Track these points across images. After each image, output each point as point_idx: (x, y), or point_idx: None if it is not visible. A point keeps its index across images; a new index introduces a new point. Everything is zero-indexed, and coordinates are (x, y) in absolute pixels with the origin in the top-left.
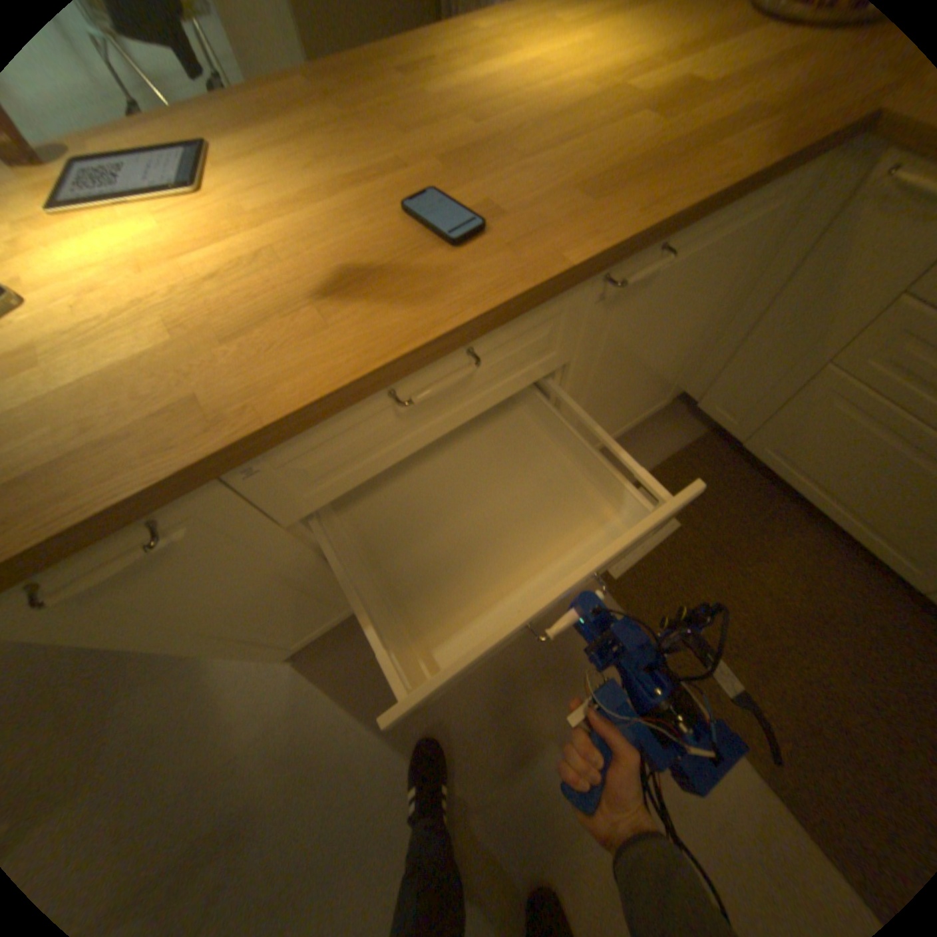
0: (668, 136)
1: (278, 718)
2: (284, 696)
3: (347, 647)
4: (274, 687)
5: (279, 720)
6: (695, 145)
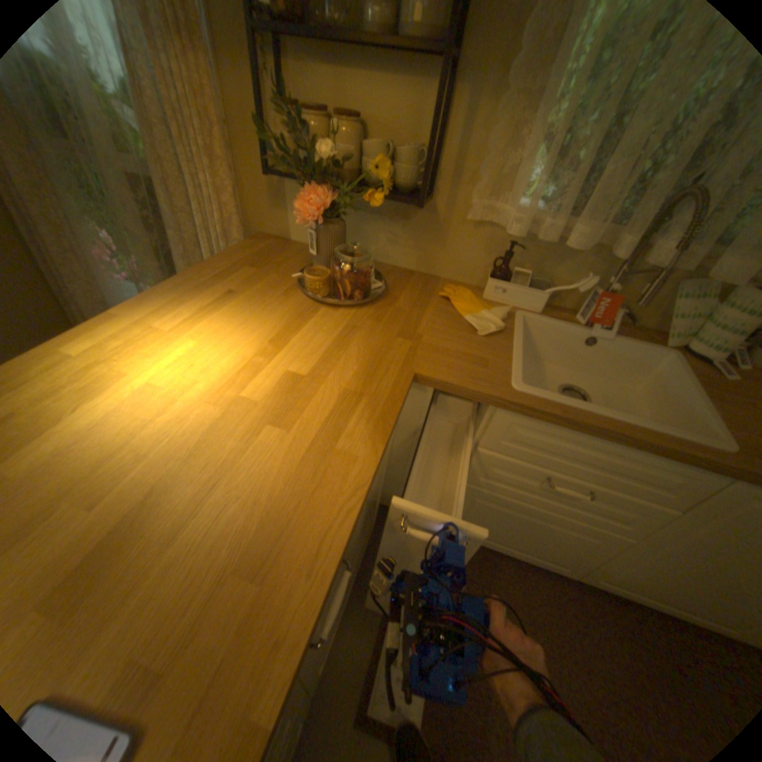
0: (296, 454)
1: None
2: None
3: None
4: None
5: None
6: (321, 457)
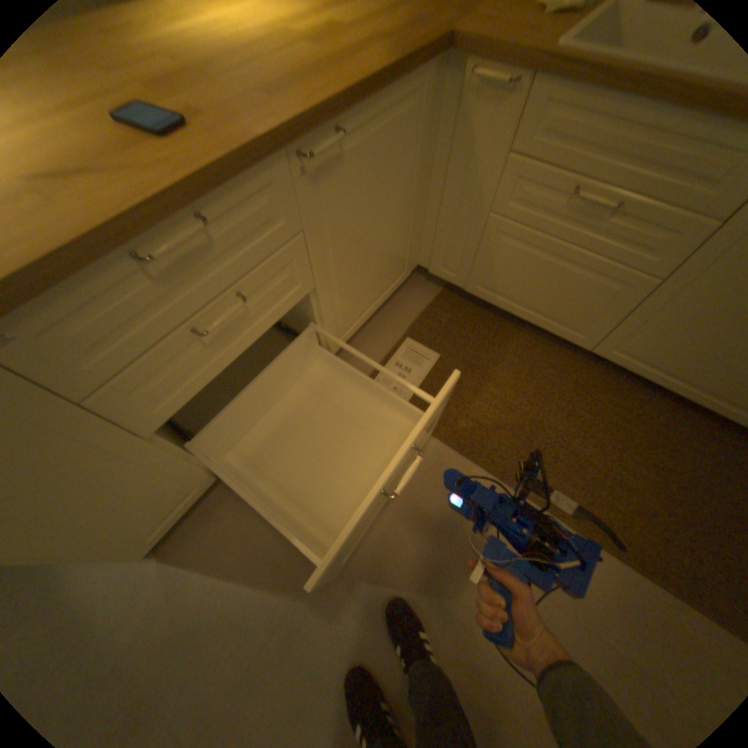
0: (320, 58)
1: (155, 610)
2: (156, 589)
3: (205, 528)
4: (145, 585)
5: (156, 611)
6: (339, 61)
